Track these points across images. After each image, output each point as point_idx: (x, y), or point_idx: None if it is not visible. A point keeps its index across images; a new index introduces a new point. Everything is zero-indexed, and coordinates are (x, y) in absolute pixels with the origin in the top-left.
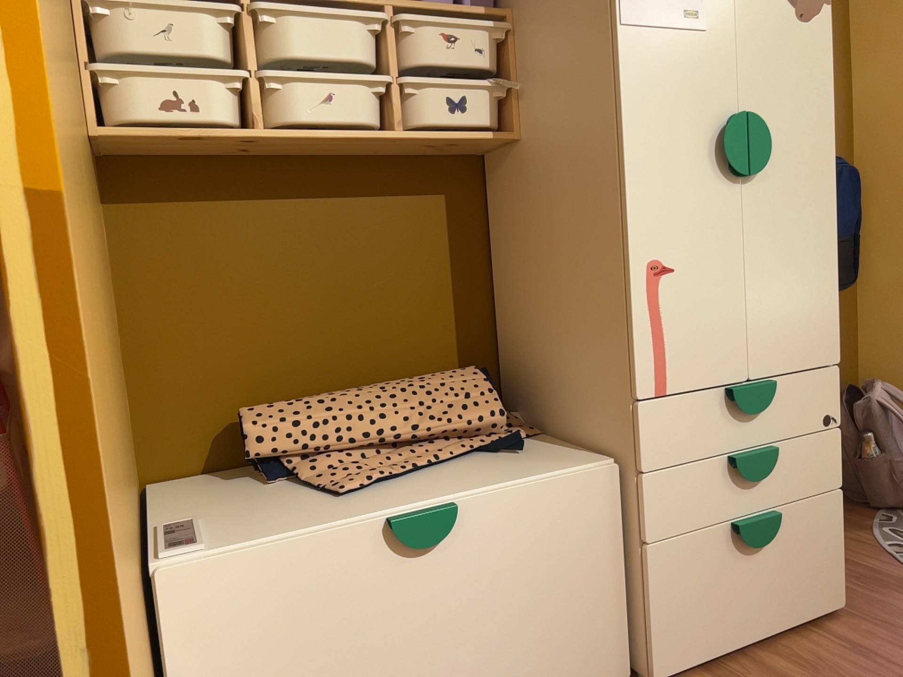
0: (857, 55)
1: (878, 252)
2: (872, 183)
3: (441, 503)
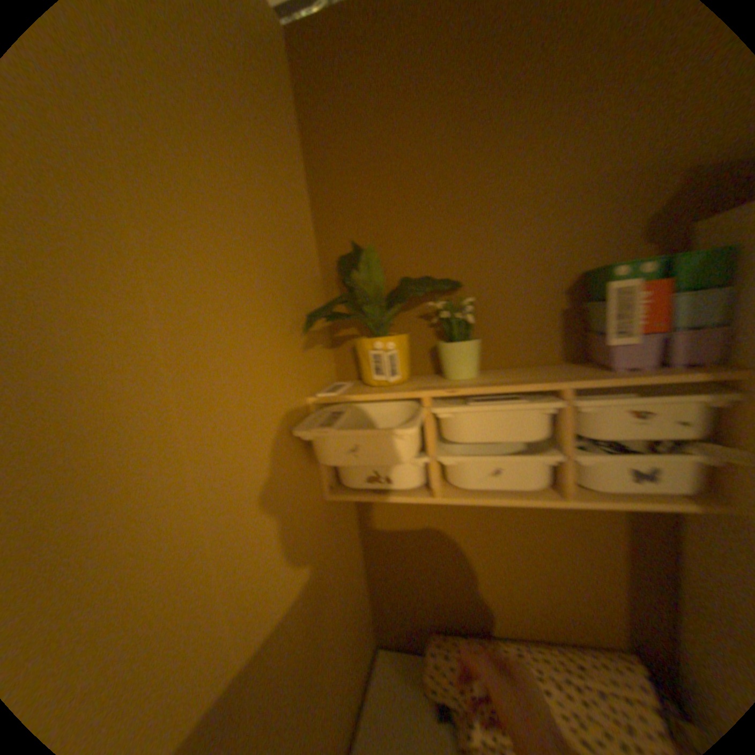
0: None
1: None
2: None
3: None
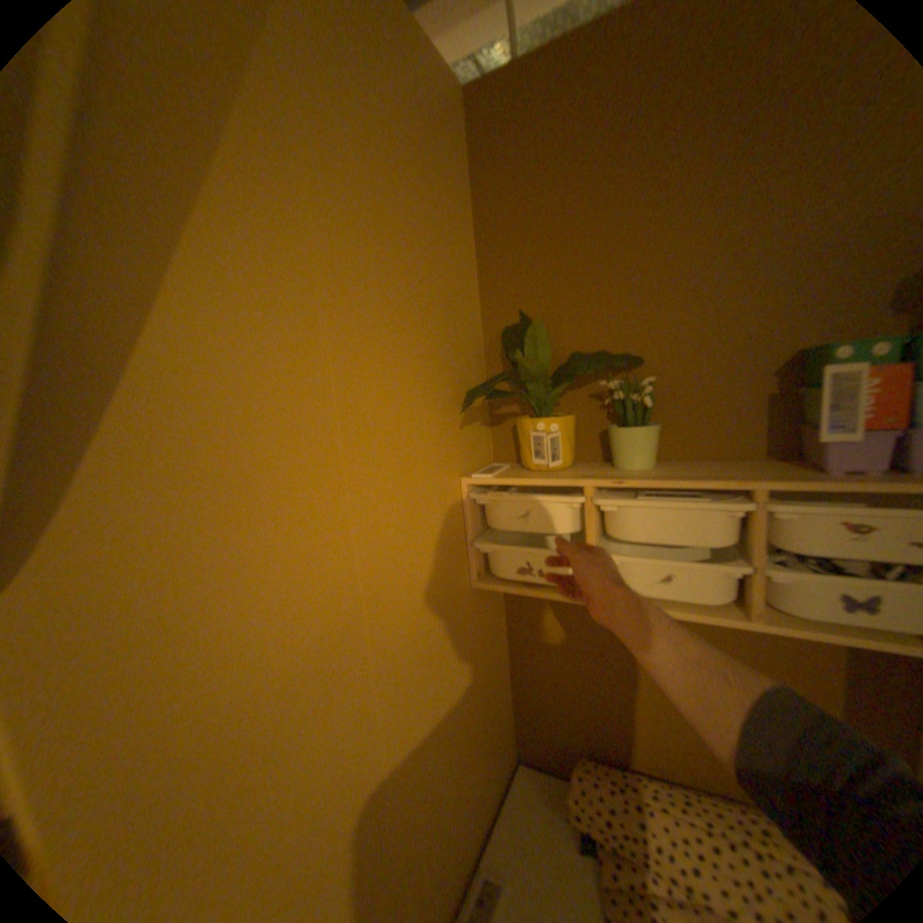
0: None
1: None
2: None
3: None
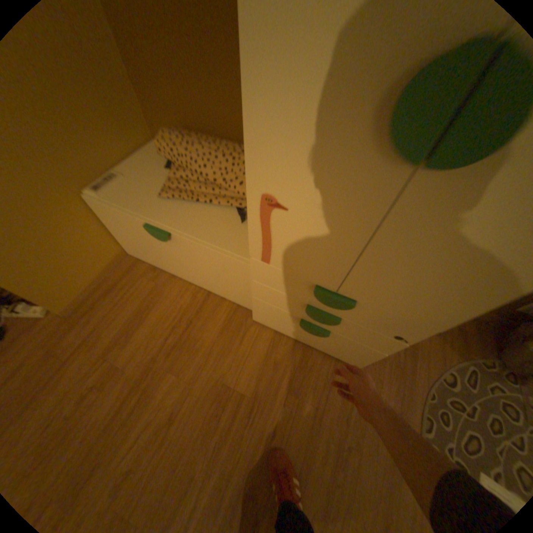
0: None
1: None
2: None
3: (169, 229)
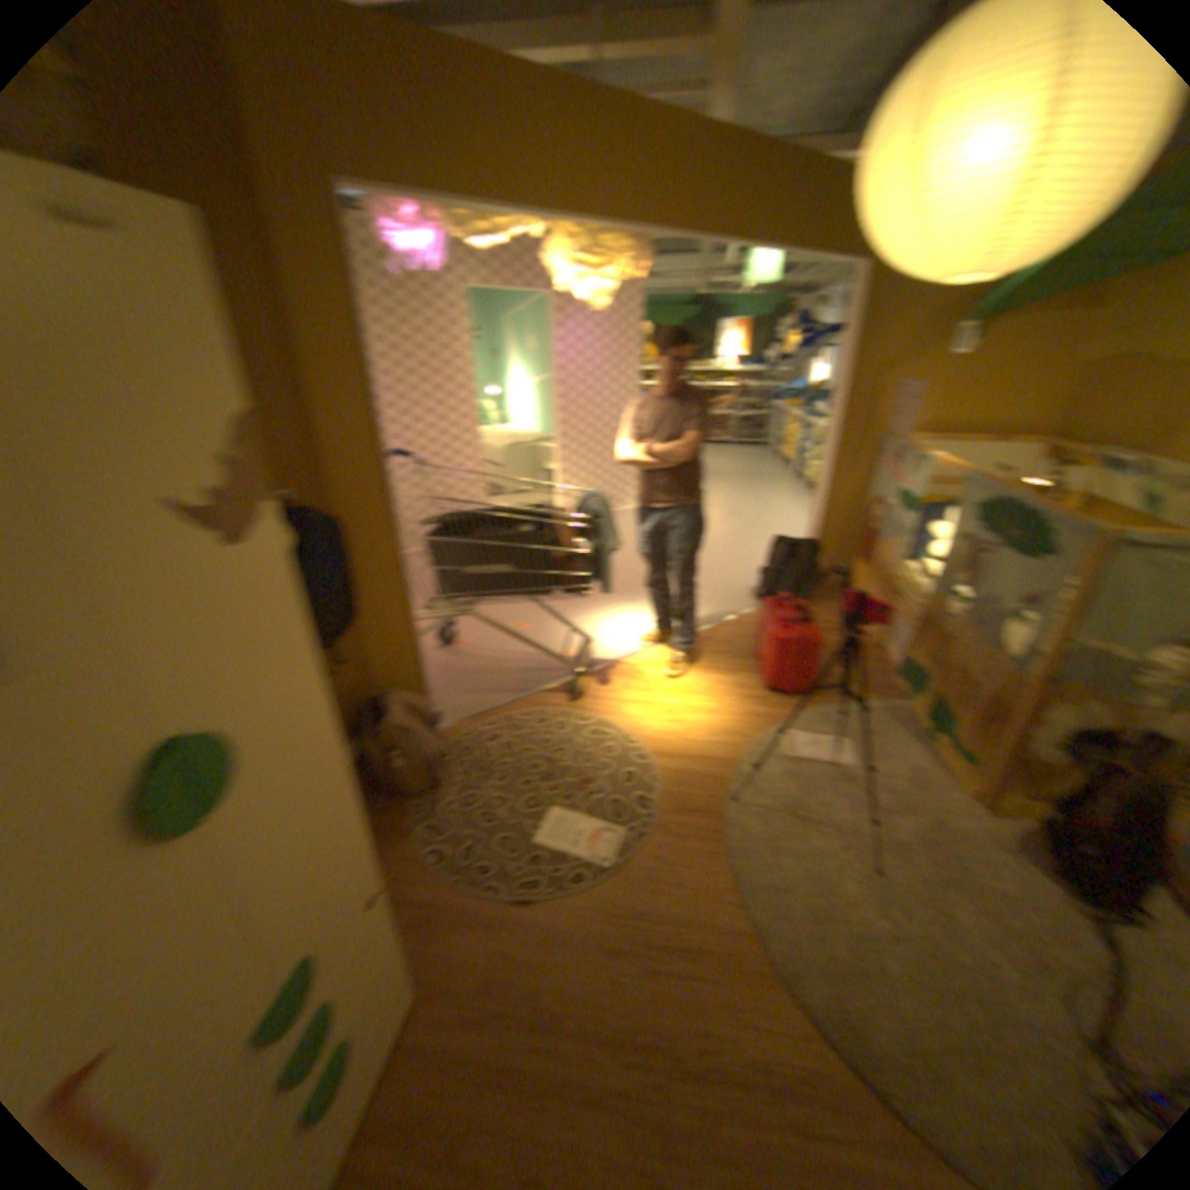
0: (319, 389)
1: (376, 580)
2: (359, 519)
3: None
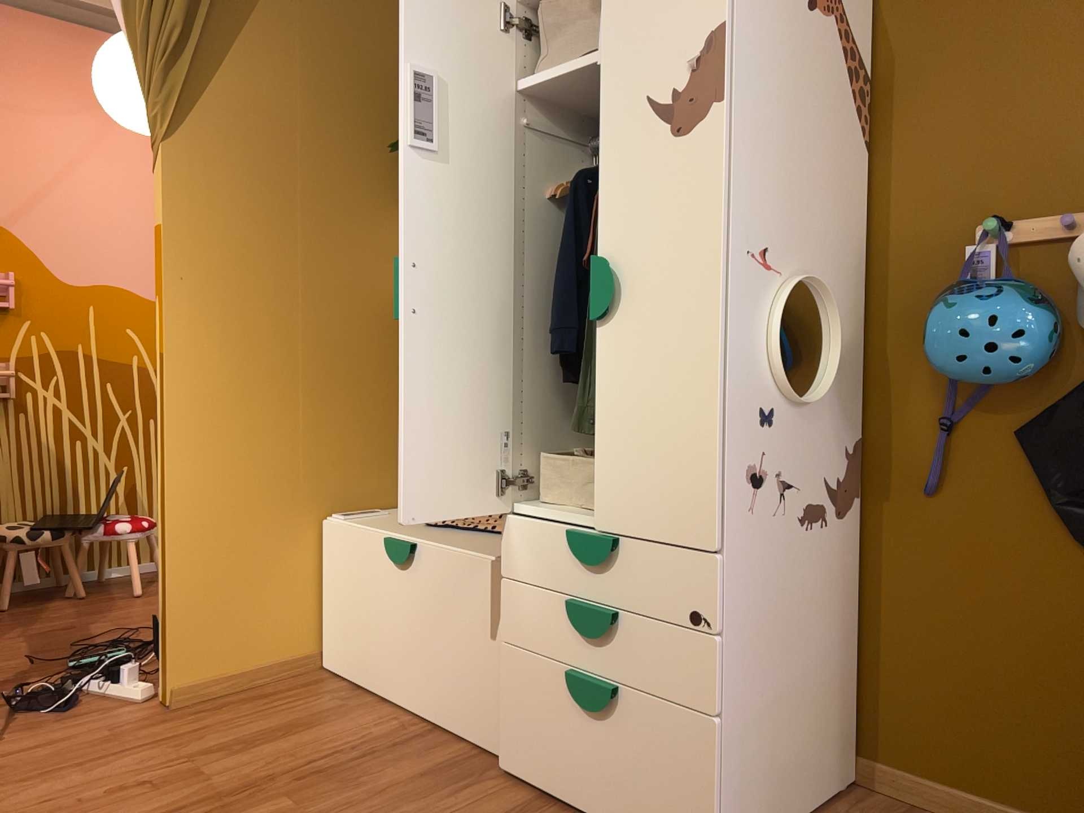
0: None
1: None
2: None
3: (416, 541)
